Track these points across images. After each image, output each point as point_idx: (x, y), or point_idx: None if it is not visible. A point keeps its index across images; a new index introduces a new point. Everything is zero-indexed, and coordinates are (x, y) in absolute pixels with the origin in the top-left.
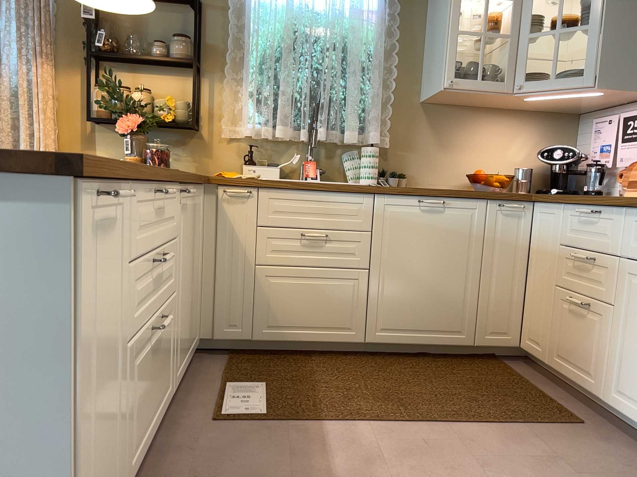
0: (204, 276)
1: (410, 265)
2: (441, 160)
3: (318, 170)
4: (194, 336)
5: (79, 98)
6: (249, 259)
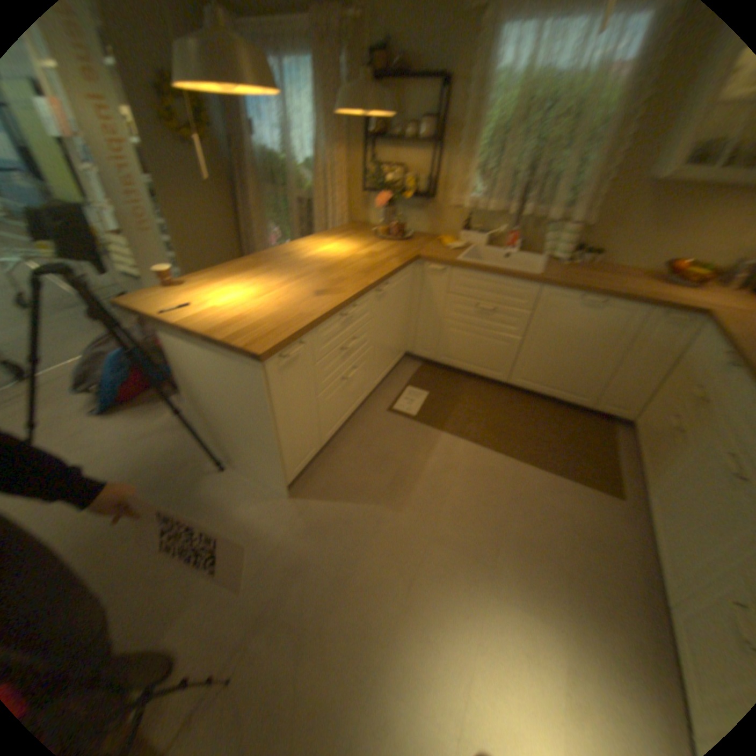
0: (413, 317)
1: (557, 343)
2: (651, 239)
3: (519, 241)
4: (399, 353)
5: (361, 168)
6: (440, 313)
